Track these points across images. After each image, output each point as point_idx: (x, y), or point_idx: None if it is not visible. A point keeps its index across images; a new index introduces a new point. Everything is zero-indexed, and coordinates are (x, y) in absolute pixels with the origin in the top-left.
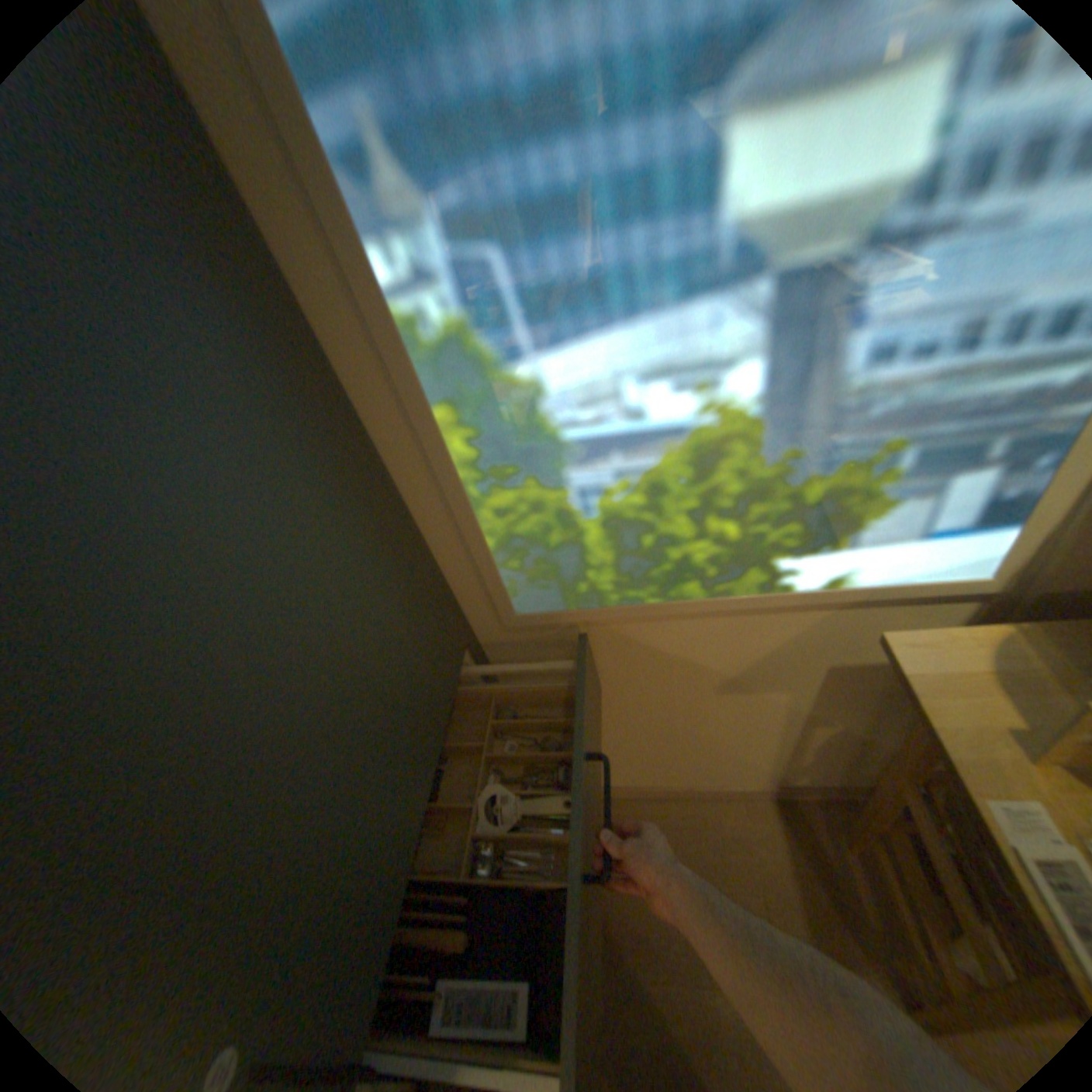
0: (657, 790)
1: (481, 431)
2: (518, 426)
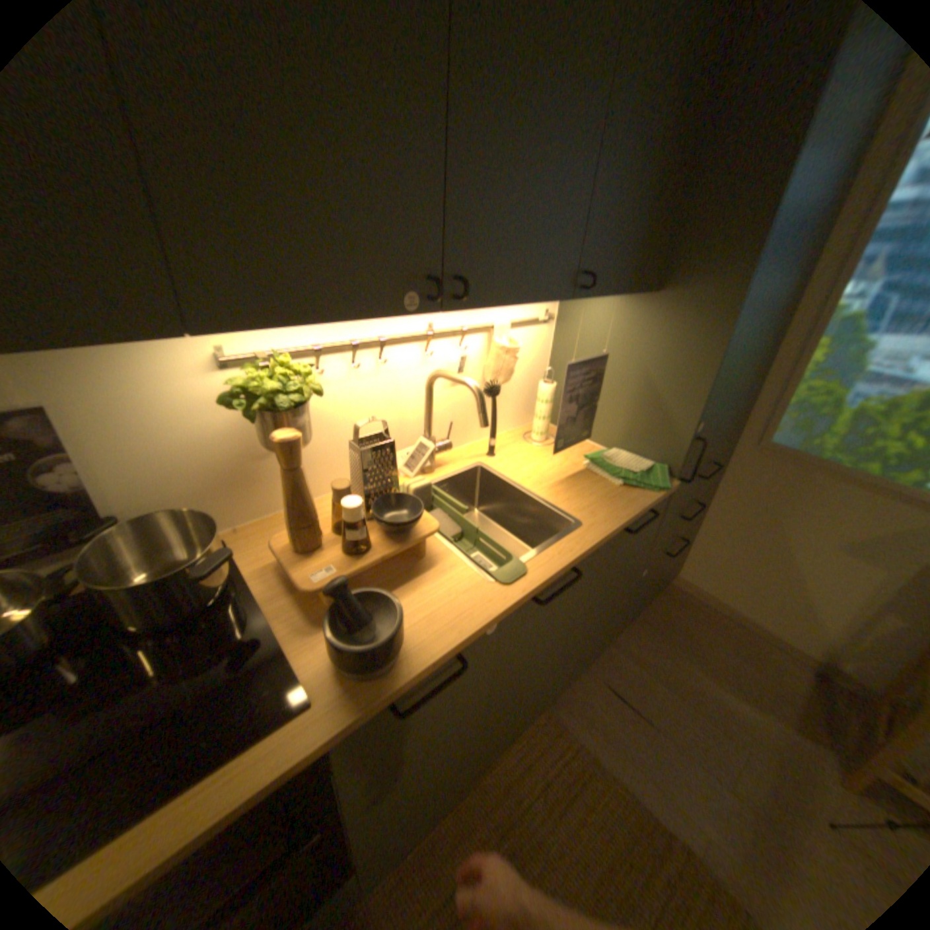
0: (742, 615)
1: (833, 354)
2: (851, 357)
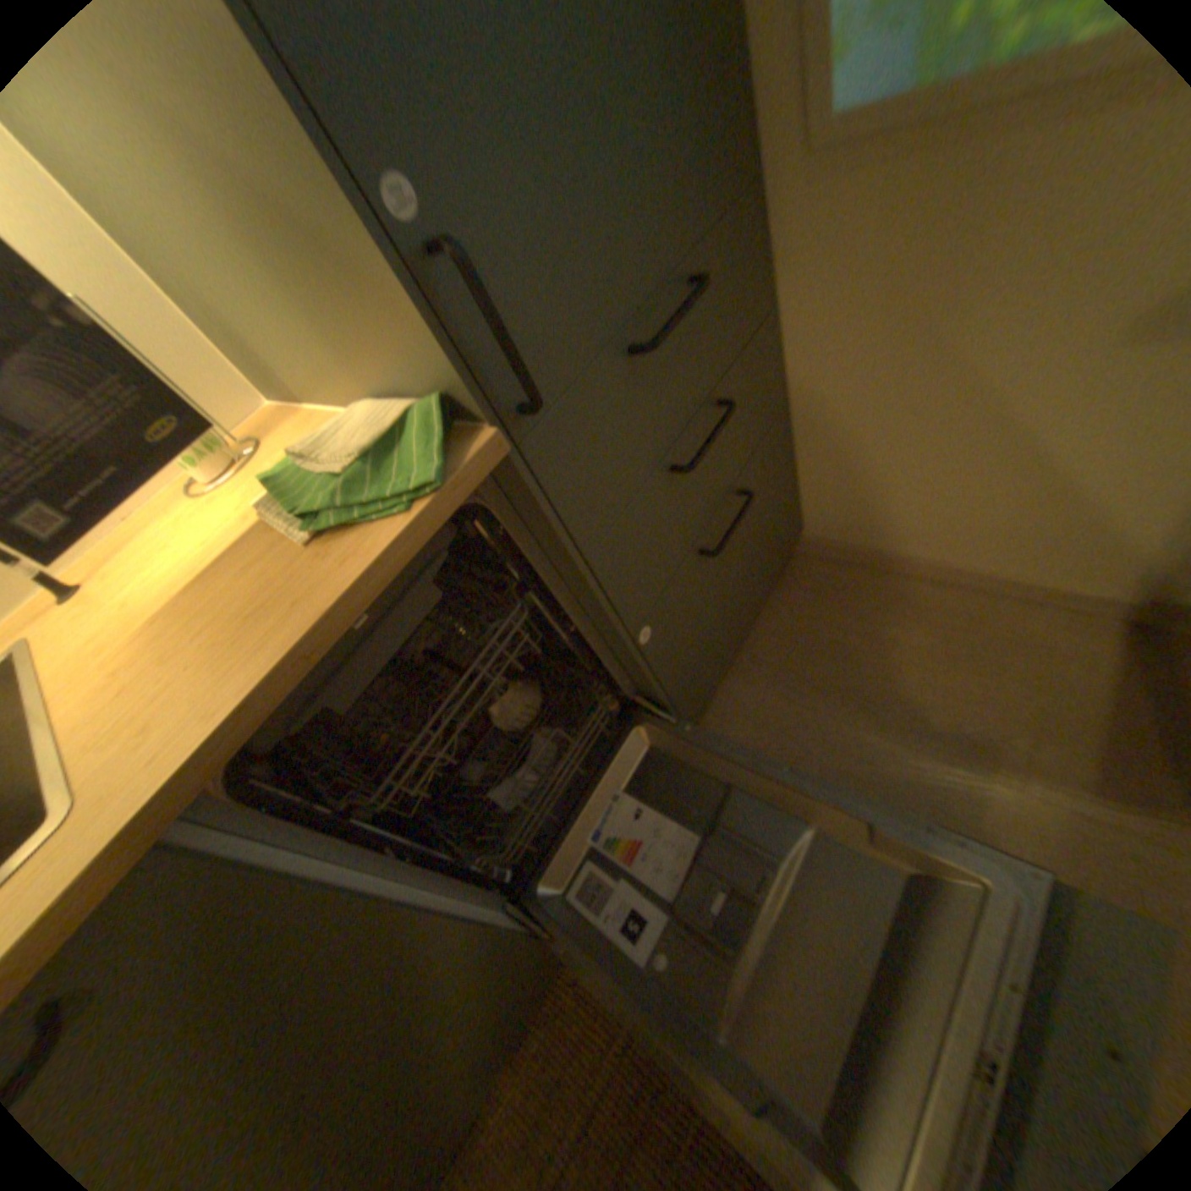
0: (938, 565)
1: None
2: None
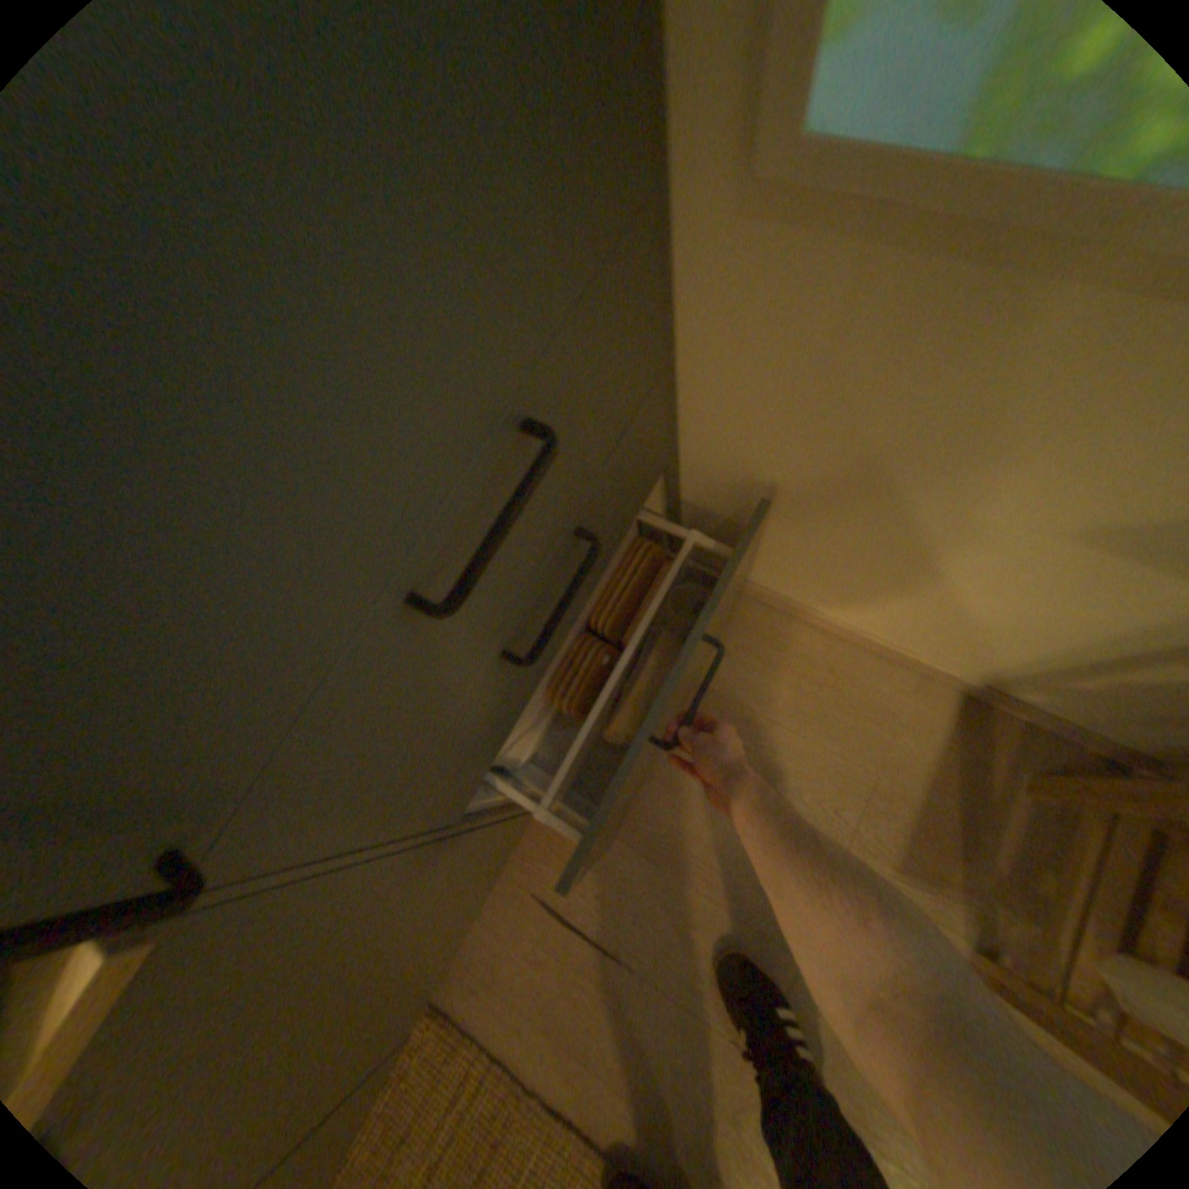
0: (813, 613)
1: None
2: None
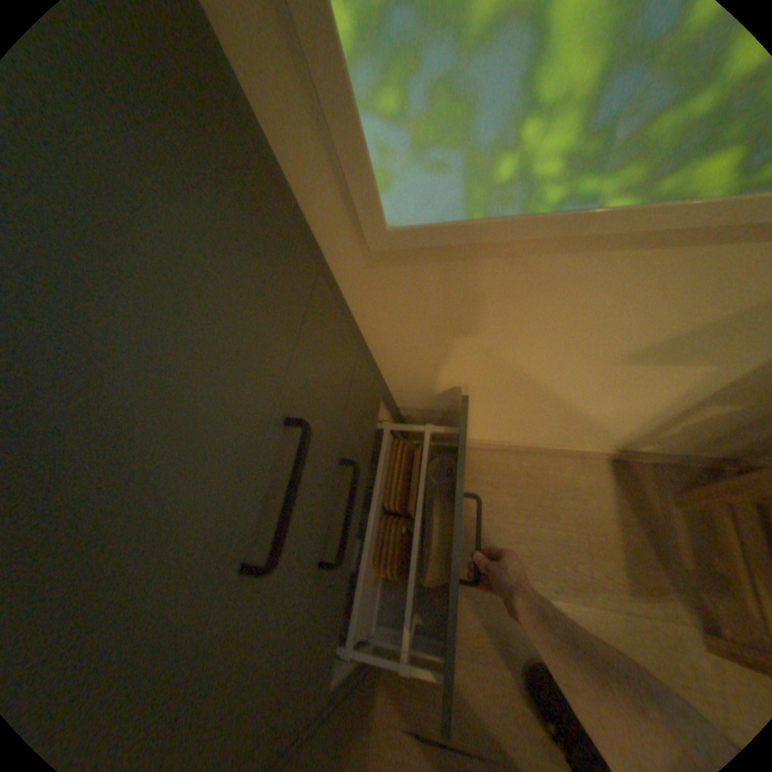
0: (503, 443)
1: None
2: None
